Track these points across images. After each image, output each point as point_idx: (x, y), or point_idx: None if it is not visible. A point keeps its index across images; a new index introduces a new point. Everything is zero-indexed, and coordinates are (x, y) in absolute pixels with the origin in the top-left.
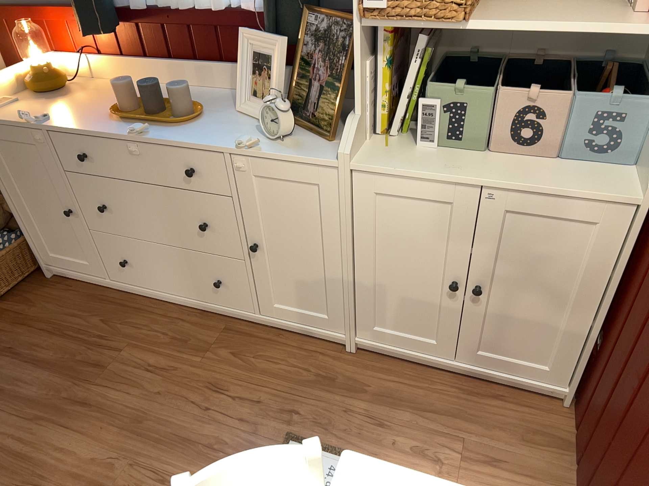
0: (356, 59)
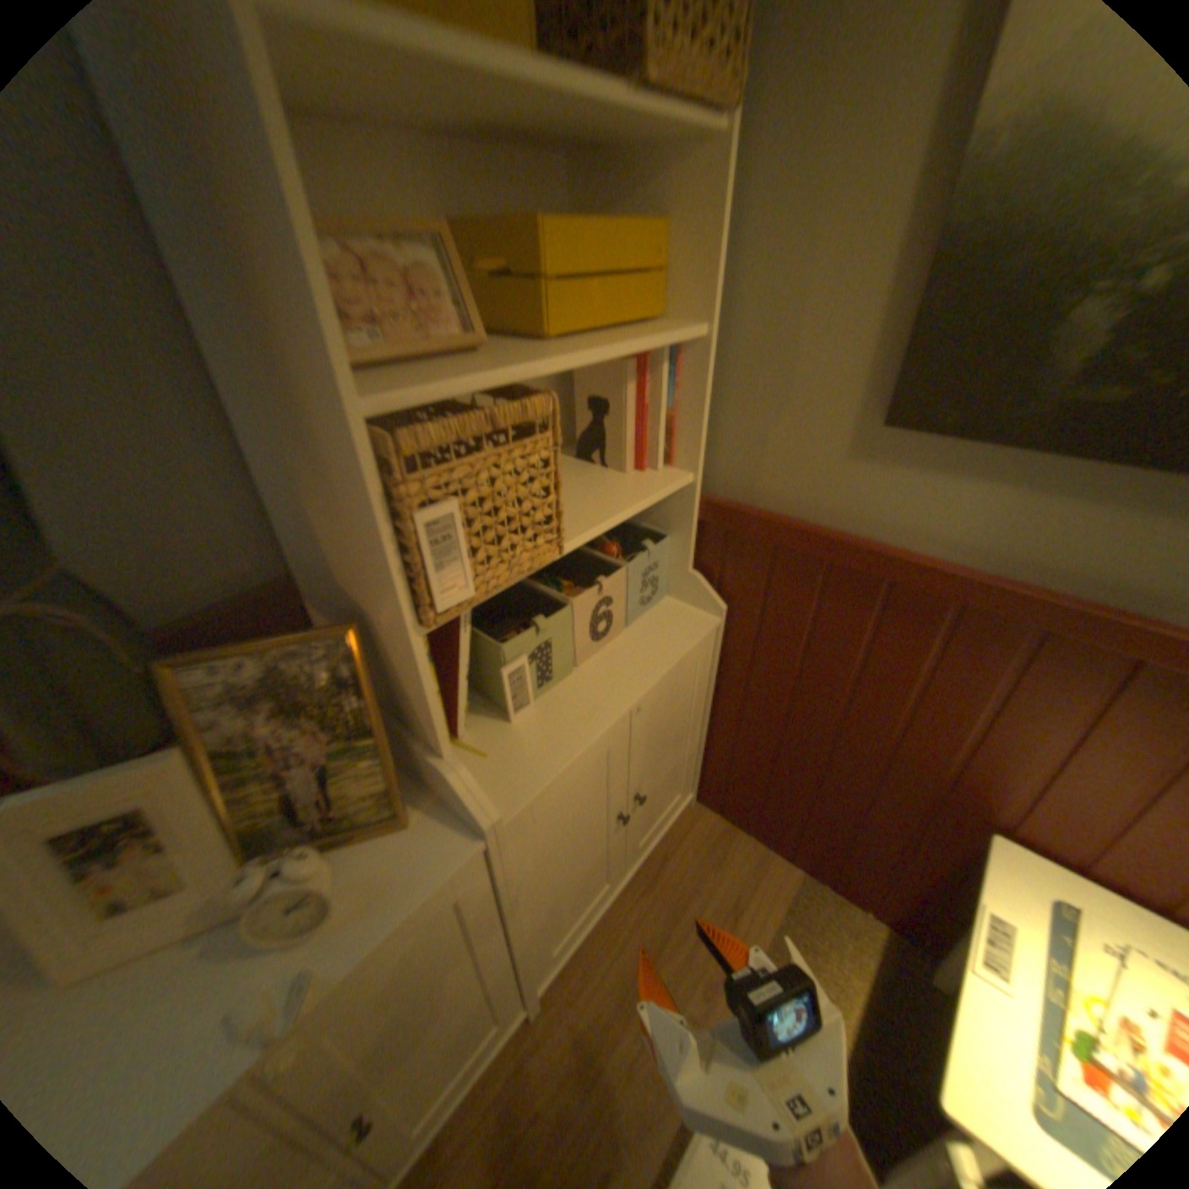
0: (422, 682)
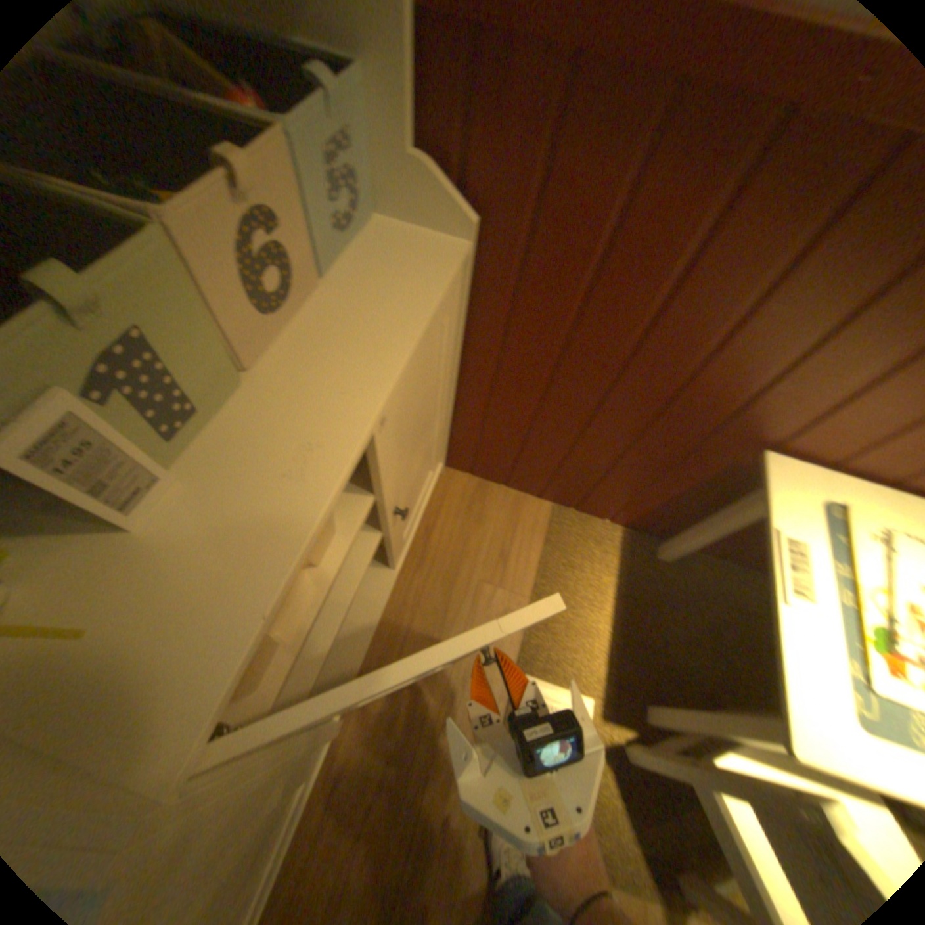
0: None
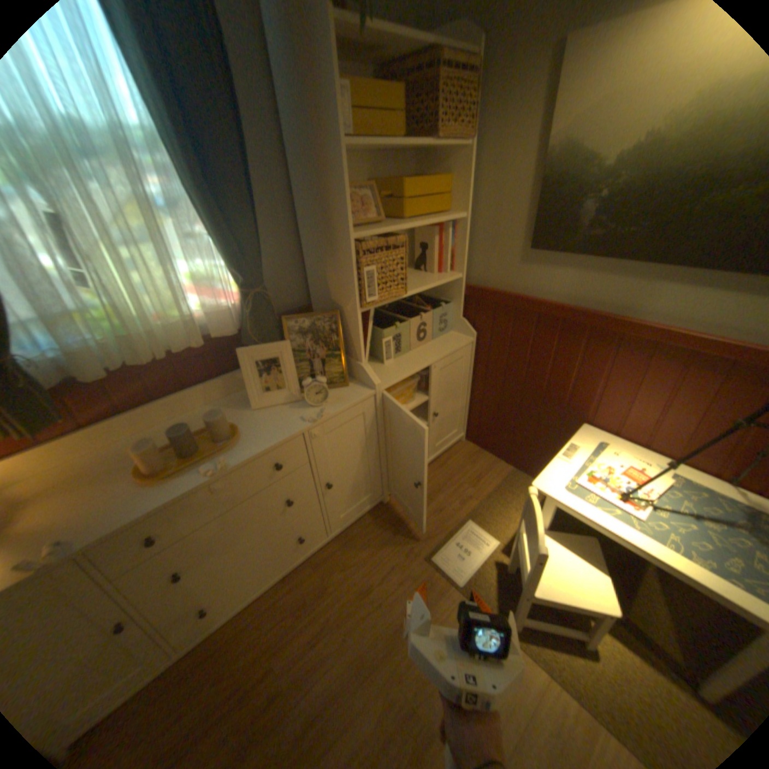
0: (357, 331)
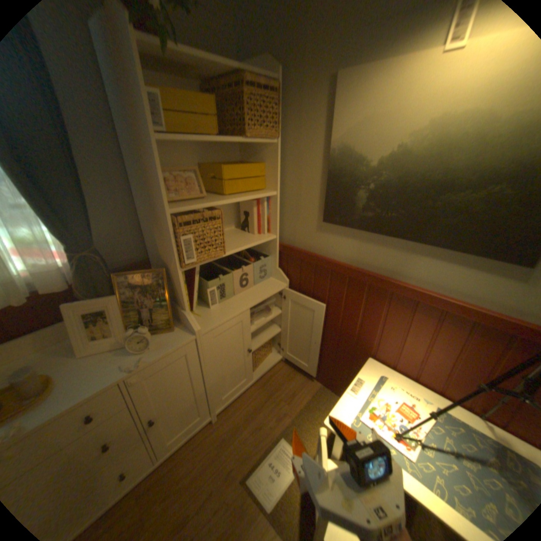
0: (180, 286)
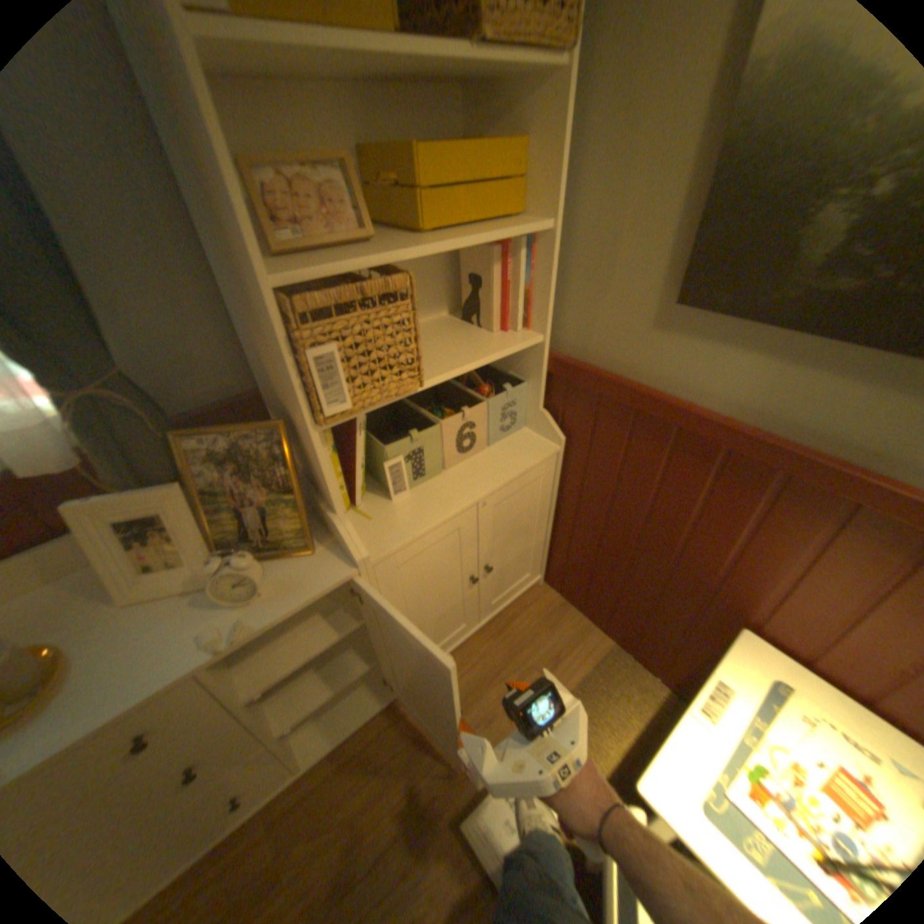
0: (319, 463)
